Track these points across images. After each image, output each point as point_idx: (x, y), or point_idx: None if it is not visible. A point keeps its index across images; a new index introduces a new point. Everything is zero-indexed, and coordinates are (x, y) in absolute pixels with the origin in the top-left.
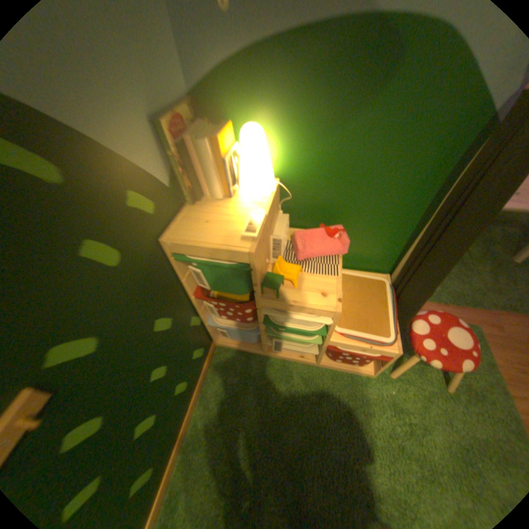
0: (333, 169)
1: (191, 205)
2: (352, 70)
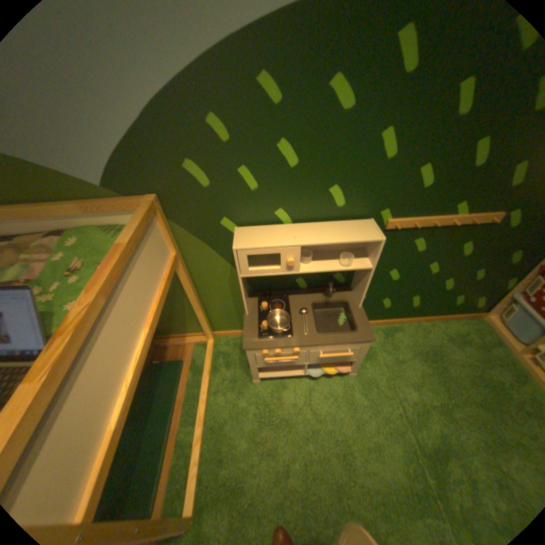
0: None
1: None
2: None
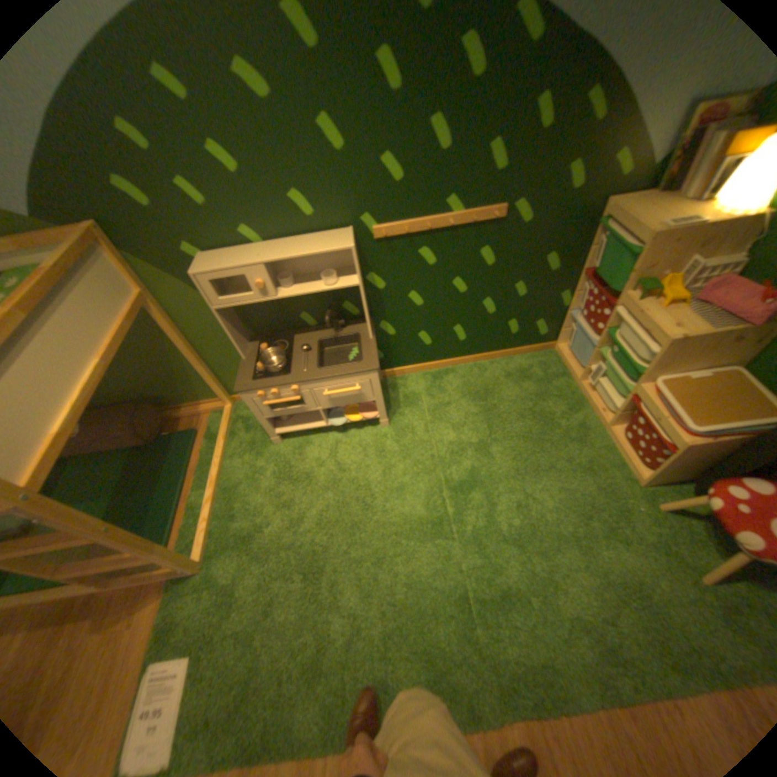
0: None
1: (658, 192)
2: None
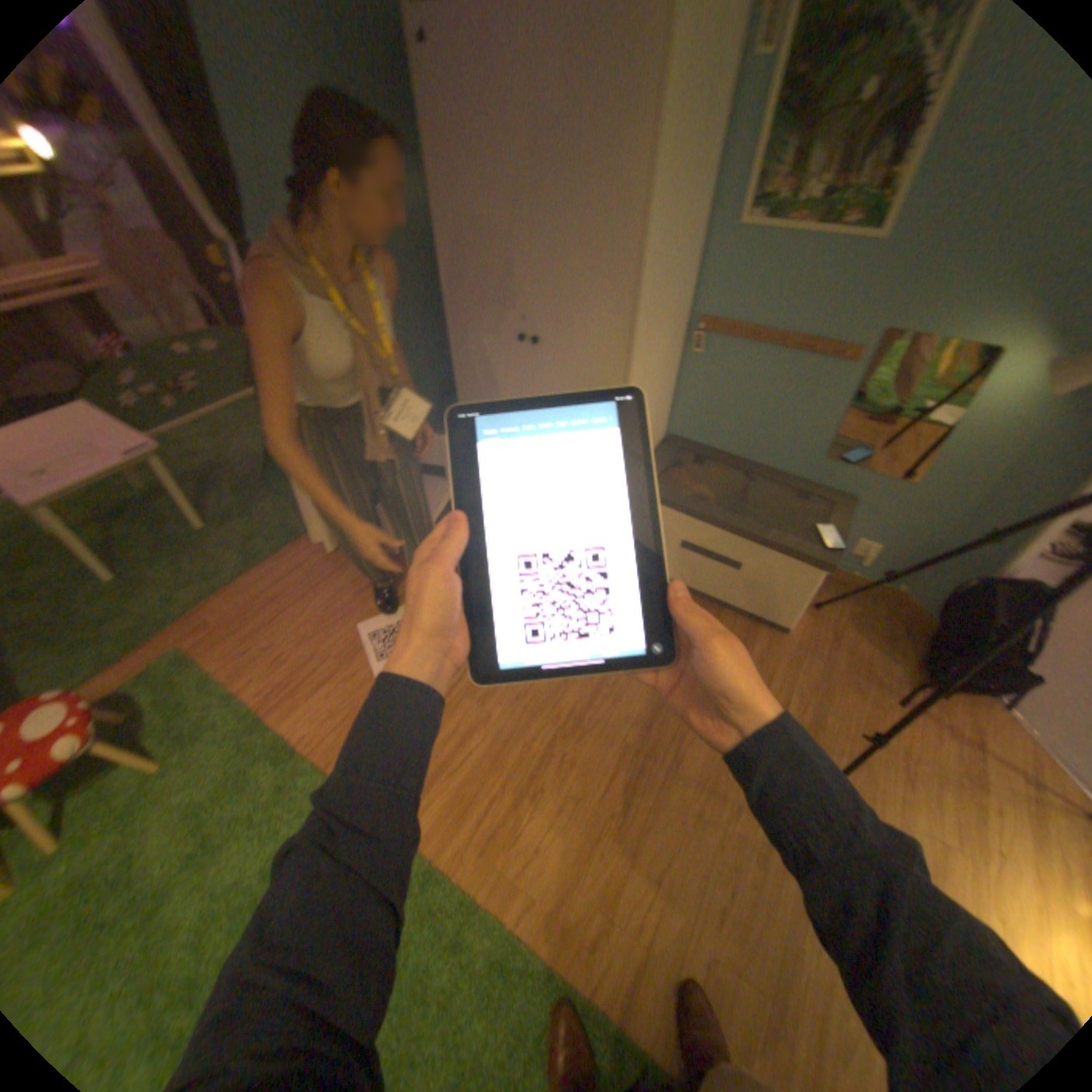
0: None
1: None
2: None
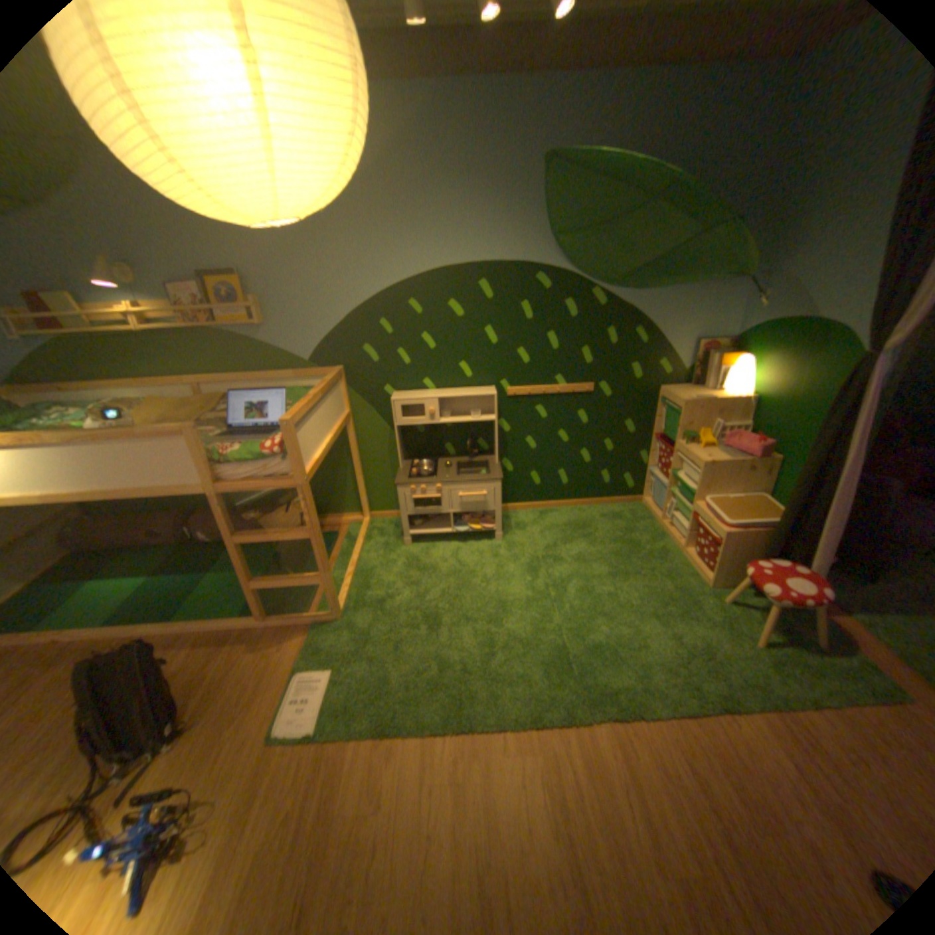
0: (788, 398)
1: (690, 385)
2: (806, 341)
